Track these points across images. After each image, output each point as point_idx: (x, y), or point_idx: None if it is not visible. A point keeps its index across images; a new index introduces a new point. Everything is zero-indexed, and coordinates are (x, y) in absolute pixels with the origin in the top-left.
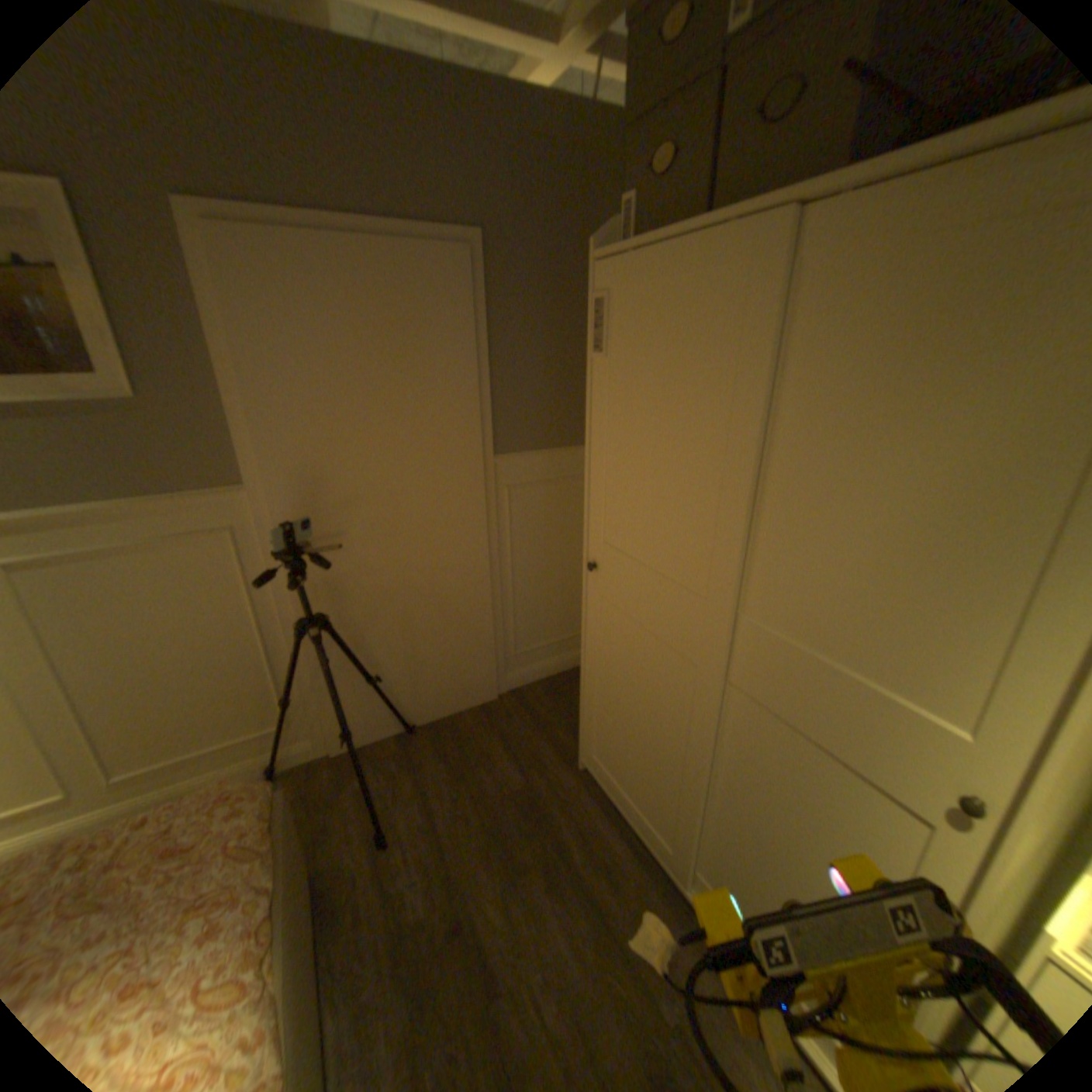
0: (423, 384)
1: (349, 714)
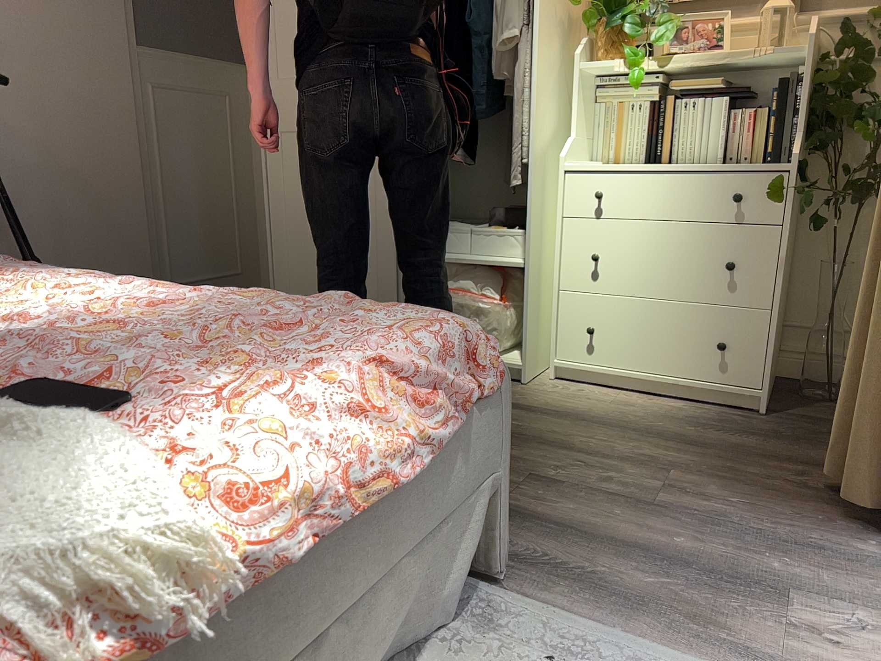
0: None
1: None
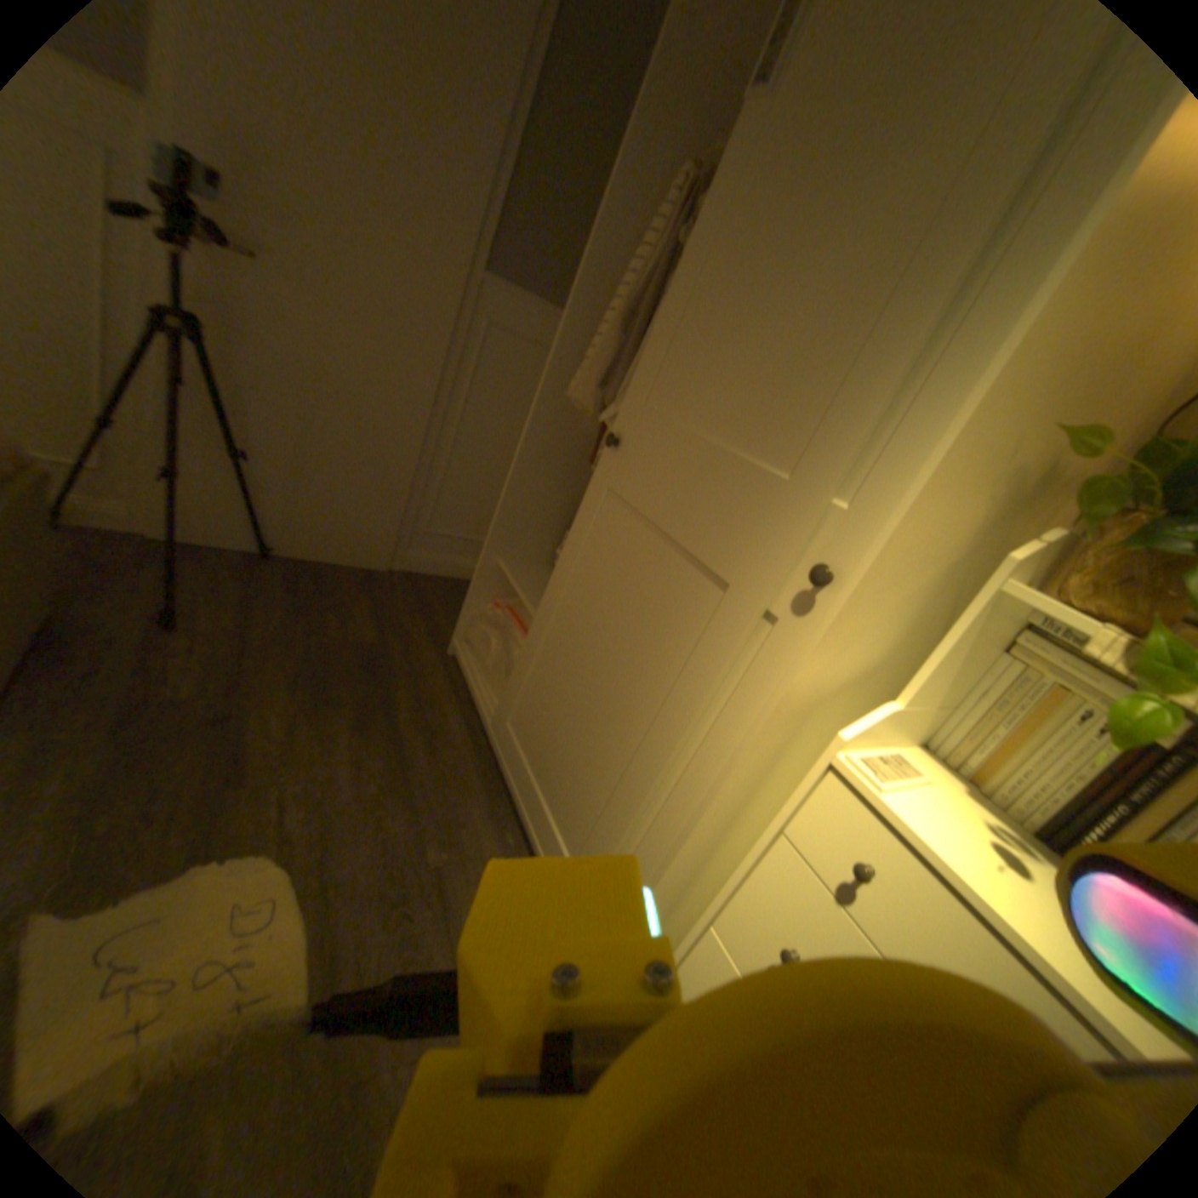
0: (429, 119)
1: (192, 496)
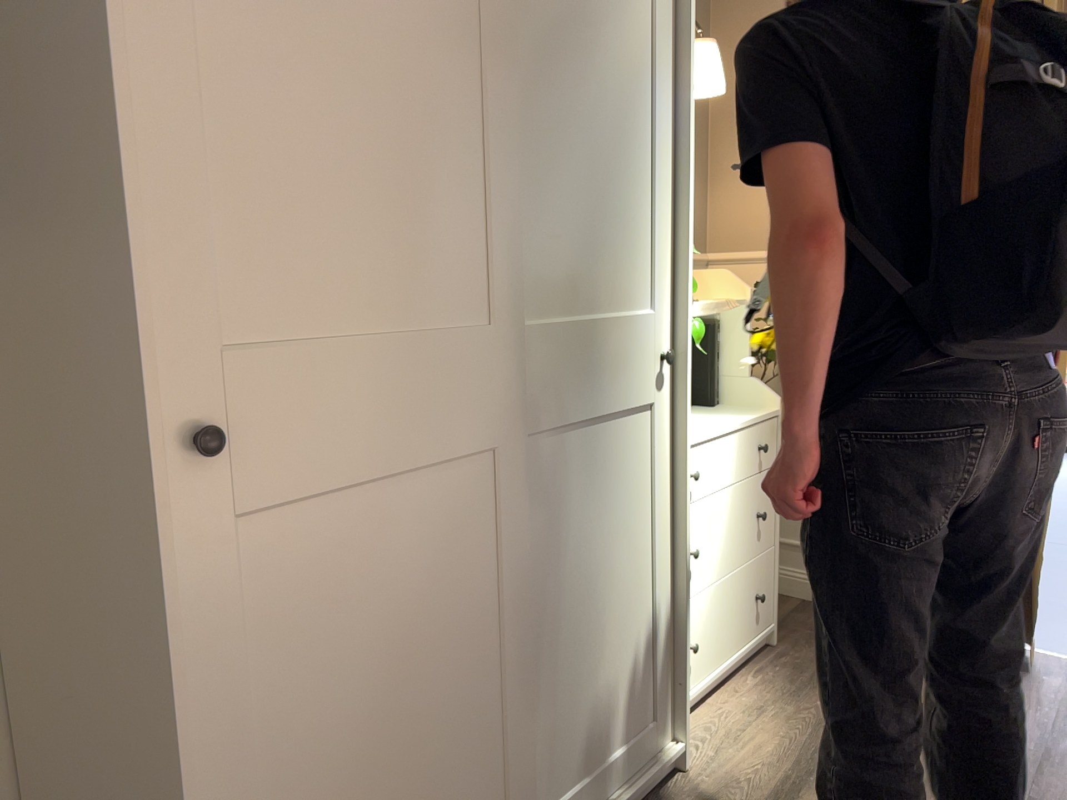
0: None
1: None
